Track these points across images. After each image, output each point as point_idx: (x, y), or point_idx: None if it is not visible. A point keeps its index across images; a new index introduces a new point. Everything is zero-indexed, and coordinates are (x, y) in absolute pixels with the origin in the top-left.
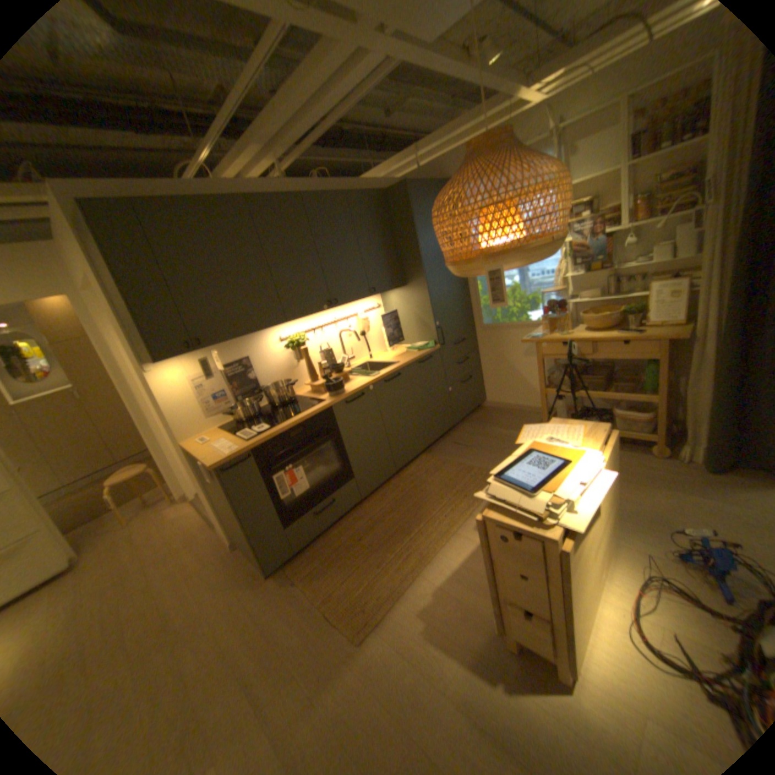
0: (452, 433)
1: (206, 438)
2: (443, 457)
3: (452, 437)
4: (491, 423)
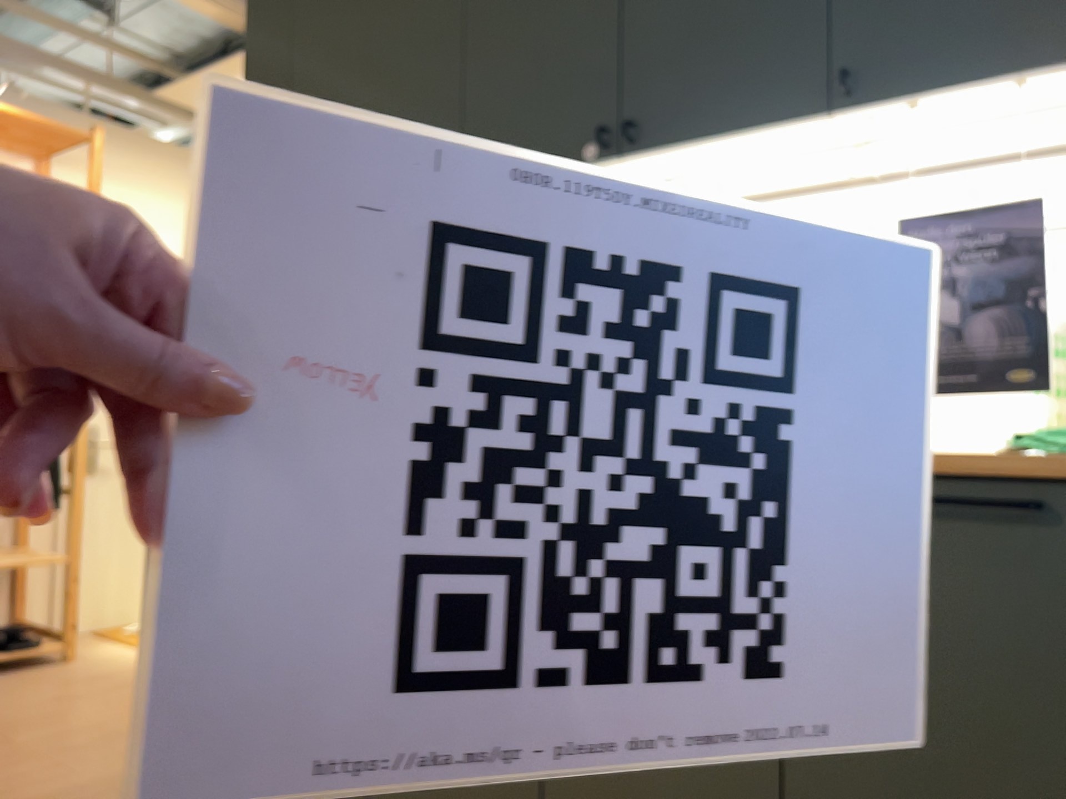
0: None
1: None
2: None
3: None
4: None
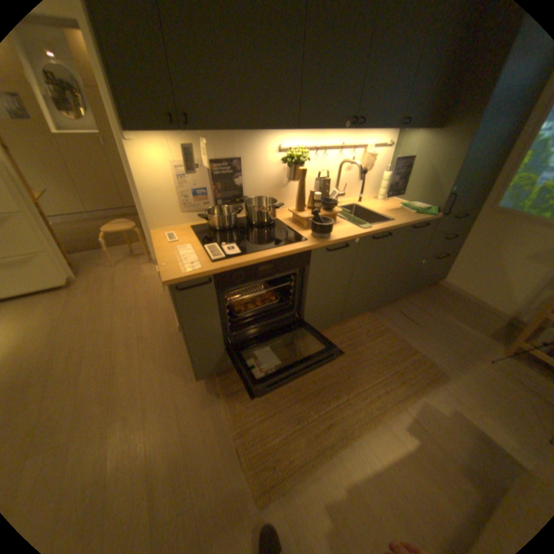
0: (401, 300)
1: (176, 233)
2: (387, 323)
3: (400, 304)
4: (444, 307)
